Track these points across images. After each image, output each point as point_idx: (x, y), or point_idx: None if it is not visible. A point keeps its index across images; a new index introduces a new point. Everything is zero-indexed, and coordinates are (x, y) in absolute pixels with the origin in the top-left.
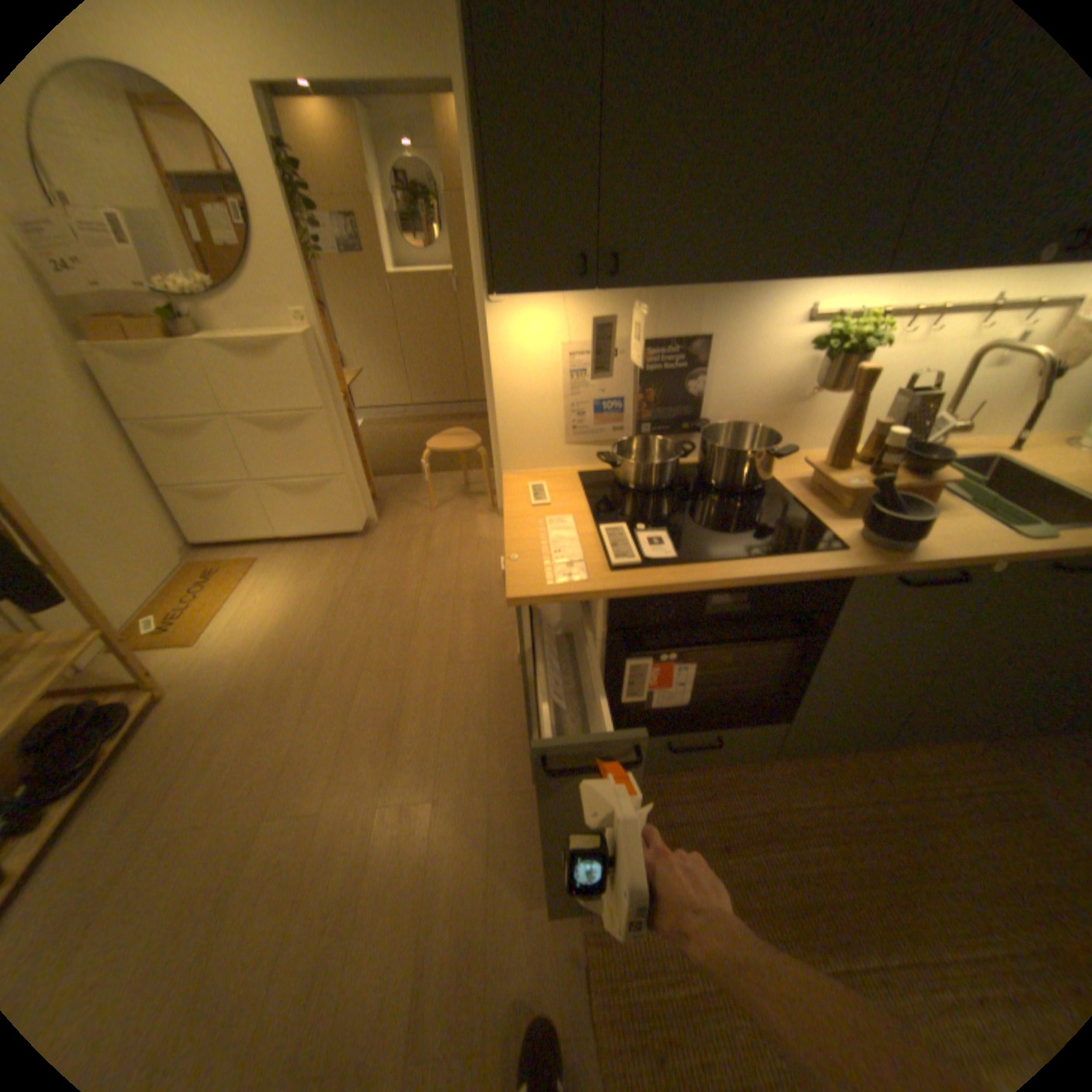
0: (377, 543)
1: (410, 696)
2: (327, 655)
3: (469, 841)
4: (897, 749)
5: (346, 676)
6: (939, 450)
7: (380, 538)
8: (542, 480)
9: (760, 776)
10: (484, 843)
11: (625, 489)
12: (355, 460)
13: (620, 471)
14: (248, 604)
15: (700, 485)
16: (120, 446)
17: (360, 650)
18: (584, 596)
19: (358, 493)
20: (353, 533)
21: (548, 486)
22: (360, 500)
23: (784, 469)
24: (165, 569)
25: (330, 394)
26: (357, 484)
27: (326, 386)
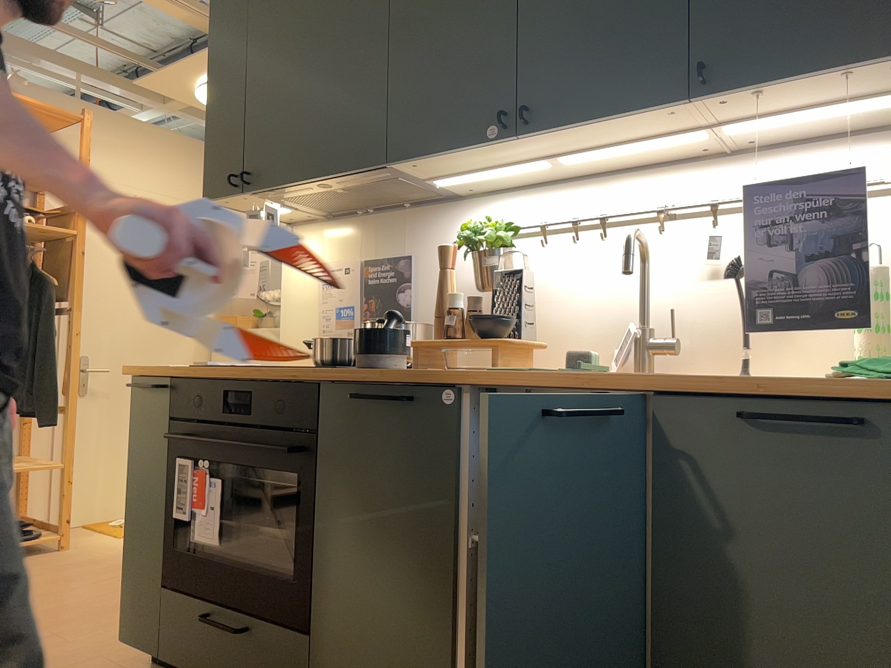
0: None
1: None
2: None
3: None
4: None
5: None
6: (506, 319)
7: None
8: None
9: None
10: None
11: None
12: None
13: None
14: None
15: None
16: None
17: None
18: (156, 372)
19: None
20: None
21: None
22: None
23: None
24: None
25: None
26: None
27: None
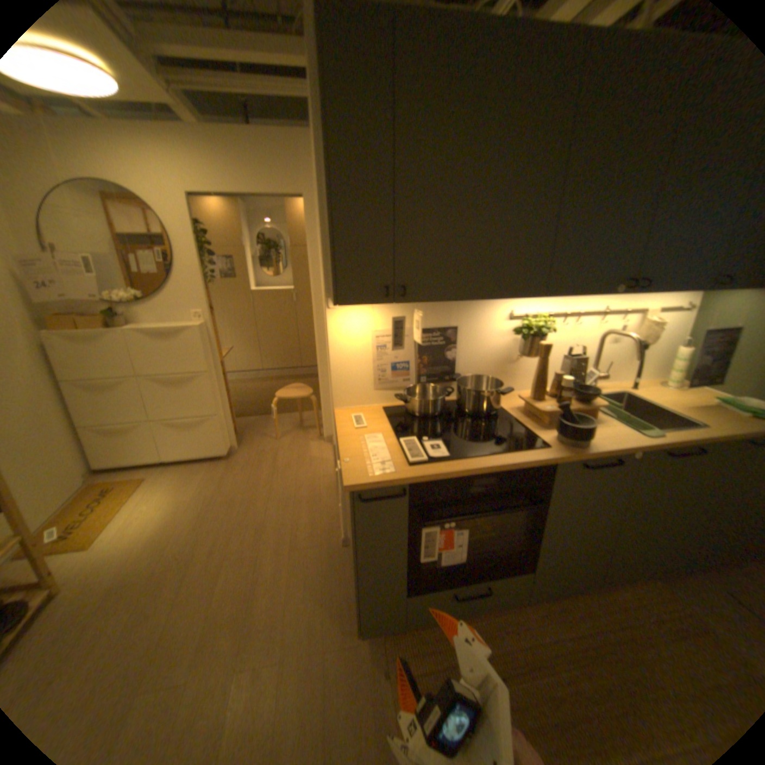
0: (237, 464)
1: (261, 578)
2: (196, 550)
3: (309, 695)
4: (608, 592)
5: (211, 565)
6: (592, 389)
7: (239, 460)
8: (360, 412)
9: (520, 620)
10: (321, 695)
11: (413, 416)
12: (226, 406)
13: (410, 406)
14: (136, 514)
15: (459, 413)
16: (55, 398)
17: (223, 544)
18: (394, 483)
19: (225, 428)
20: (219, 457)
21: (365, 416)
22: (226, 433)
23: (508, 403)
24: (71, 489)
25: (213, 362)
26: (225, 422)
27: (211, 357)
